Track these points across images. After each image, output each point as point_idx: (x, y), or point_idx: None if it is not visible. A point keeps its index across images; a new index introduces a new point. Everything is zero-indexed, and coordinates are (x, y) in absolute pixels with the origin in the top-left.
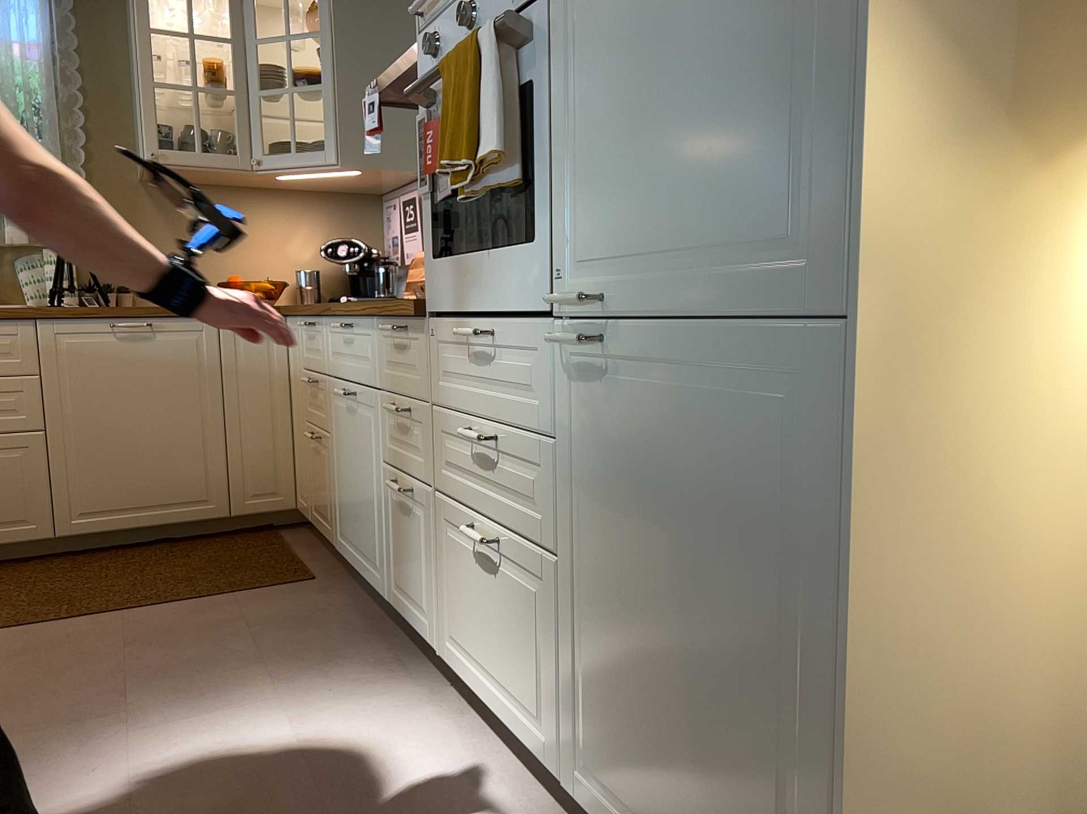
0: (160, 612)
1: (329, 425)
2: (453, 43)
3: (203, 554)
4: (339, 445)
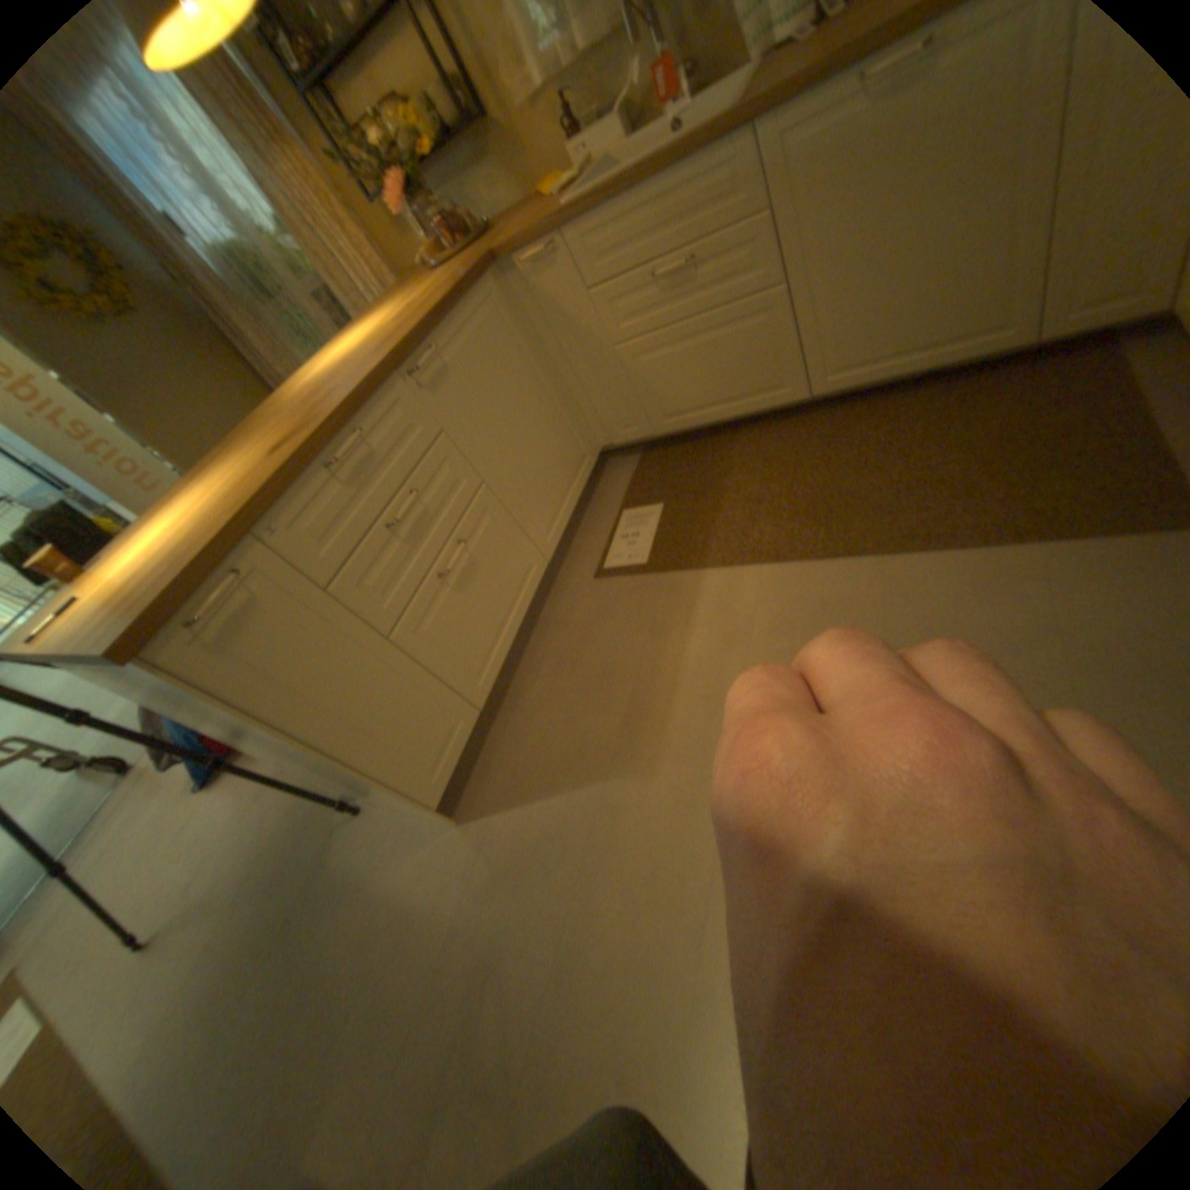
0: (930, 568)
1: None
2: None
3: (992, 415)
4: None
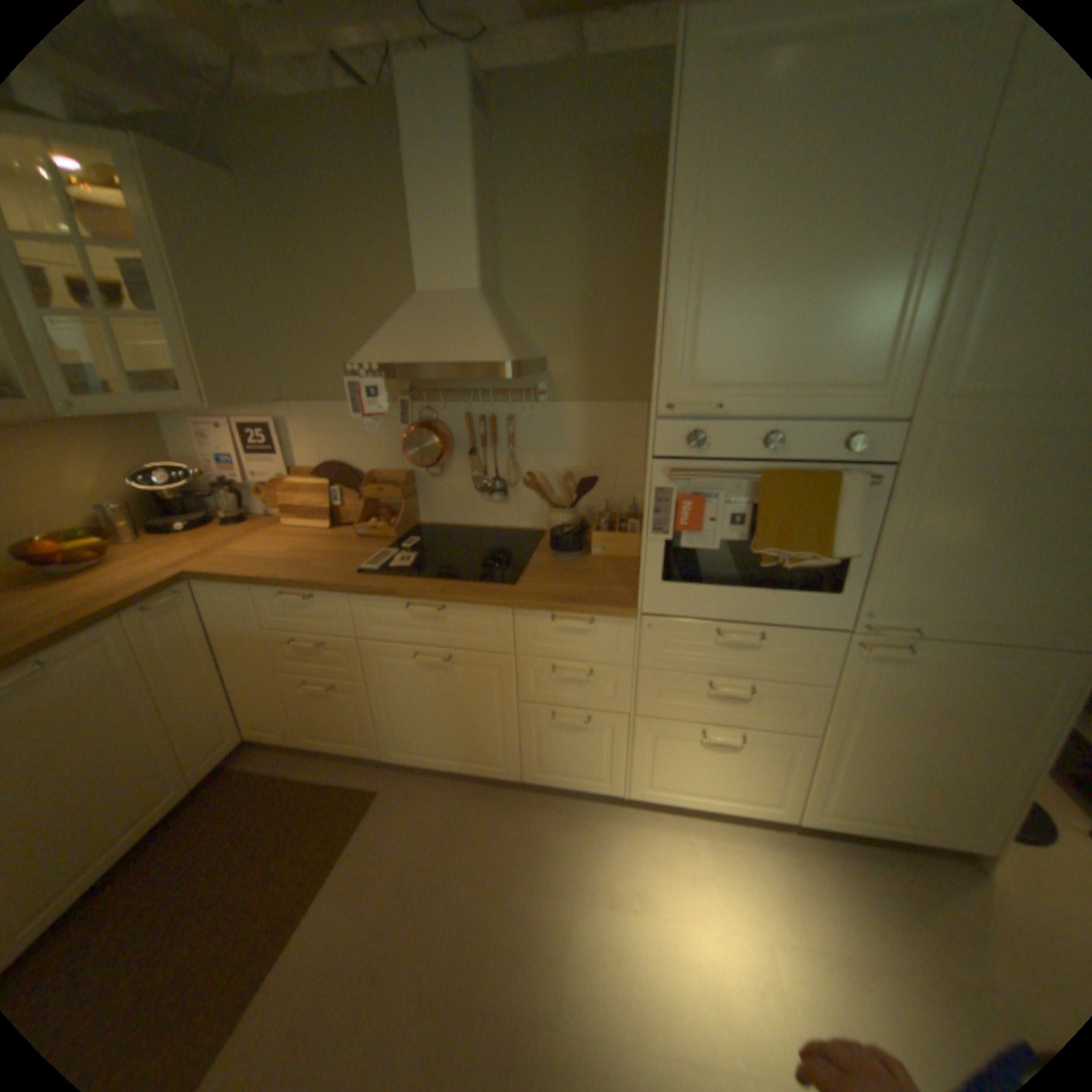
0: (315, 927)
1: (360, 676)
2: (725, 445)
3: (210, 842)
4: (395, 692)
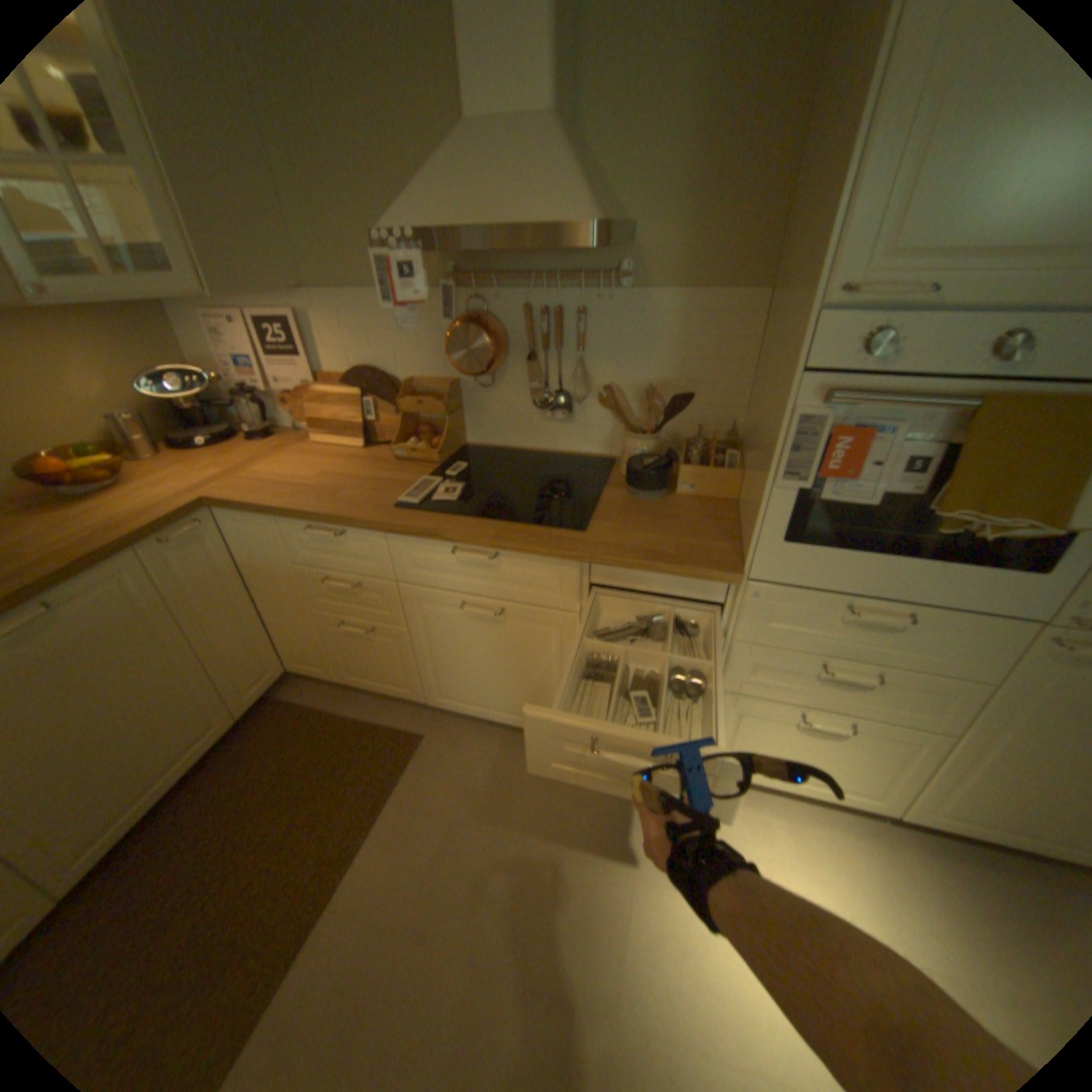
0: (361, 877)
1: (401, 621)
2: (927, 352)
3: (256, 775)
4: (440, 639)
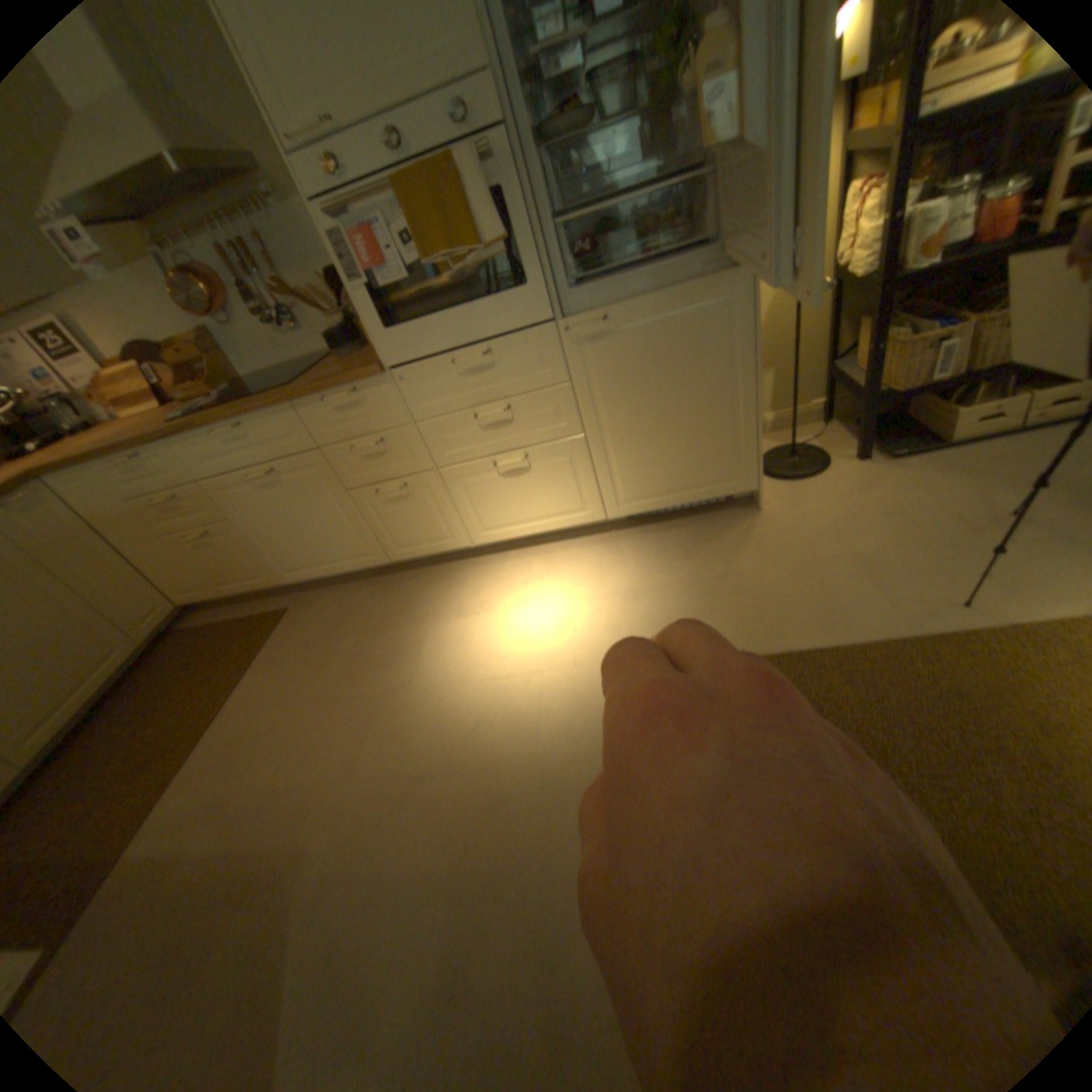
0: (242, 693)
1: (221, 516)
2: (356, 161)
3: (164, 673)
4: (253, 519)
